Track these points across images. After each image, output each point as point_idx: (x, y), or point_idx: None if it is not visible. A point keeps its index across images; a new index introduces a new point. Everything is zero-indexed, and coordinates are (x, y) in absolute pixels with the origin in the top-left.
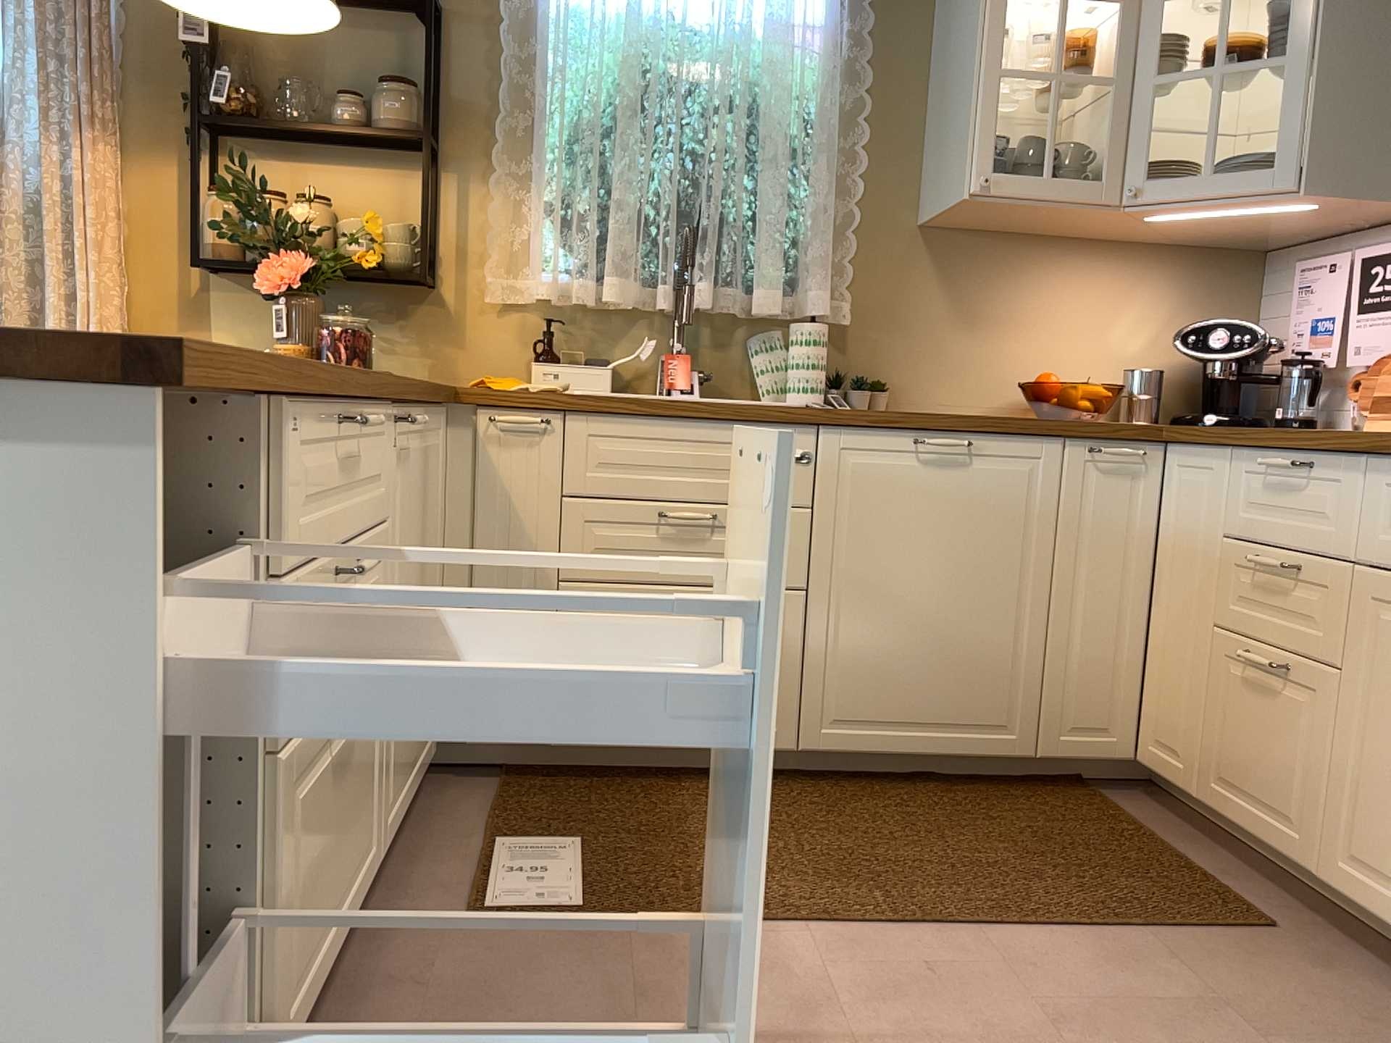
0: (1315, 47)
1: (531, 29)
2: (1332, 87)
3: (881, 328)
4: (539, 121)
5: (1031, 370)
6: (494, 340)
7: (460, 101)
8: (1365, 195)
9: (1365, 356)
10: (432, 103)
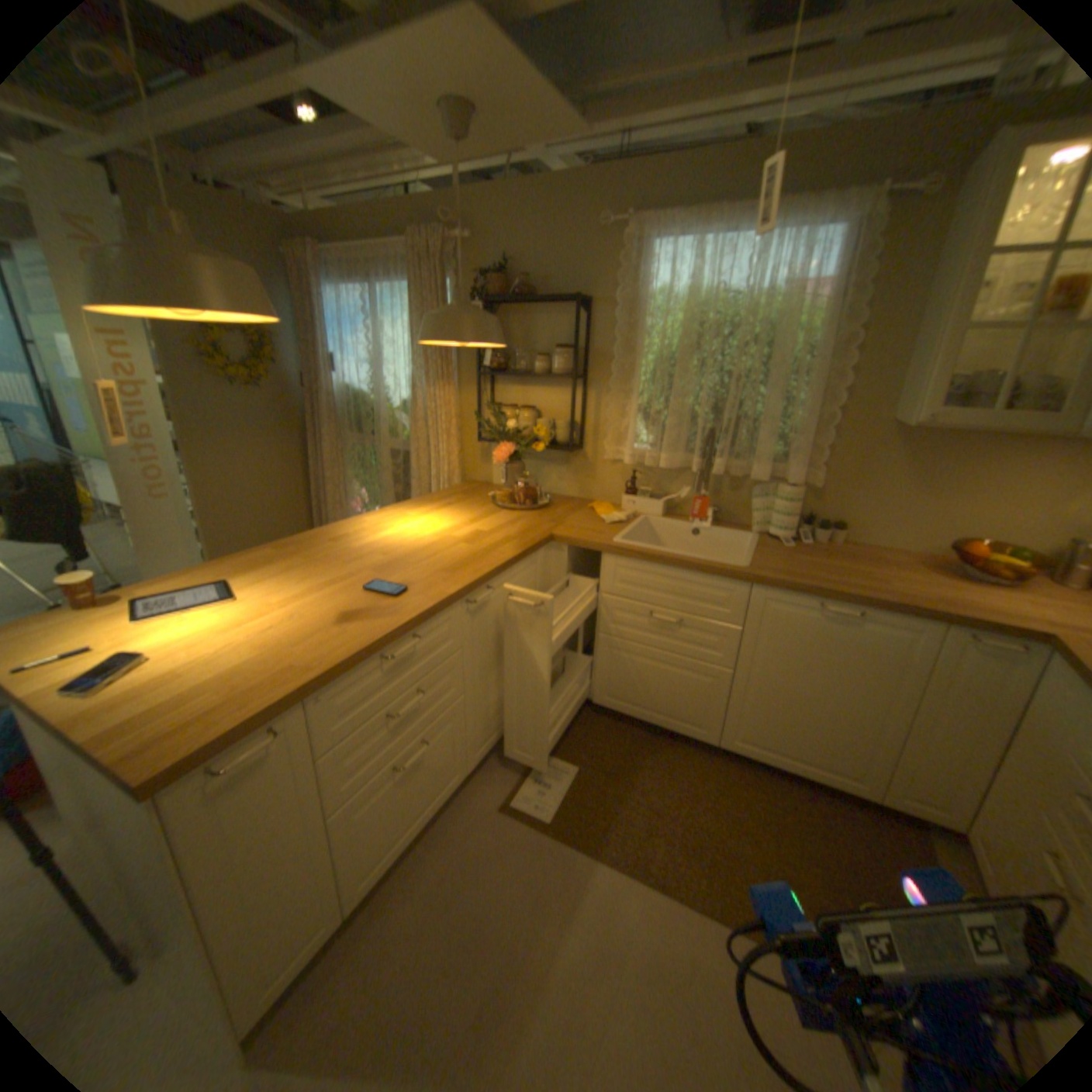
0: None
1: (636, 305)
2: None
3: (849, 489)
4: (636, 360)
5: (976, 528)
6: (608, 479)
7: (597, 350)
8: None
9: None
10: (575, 360)
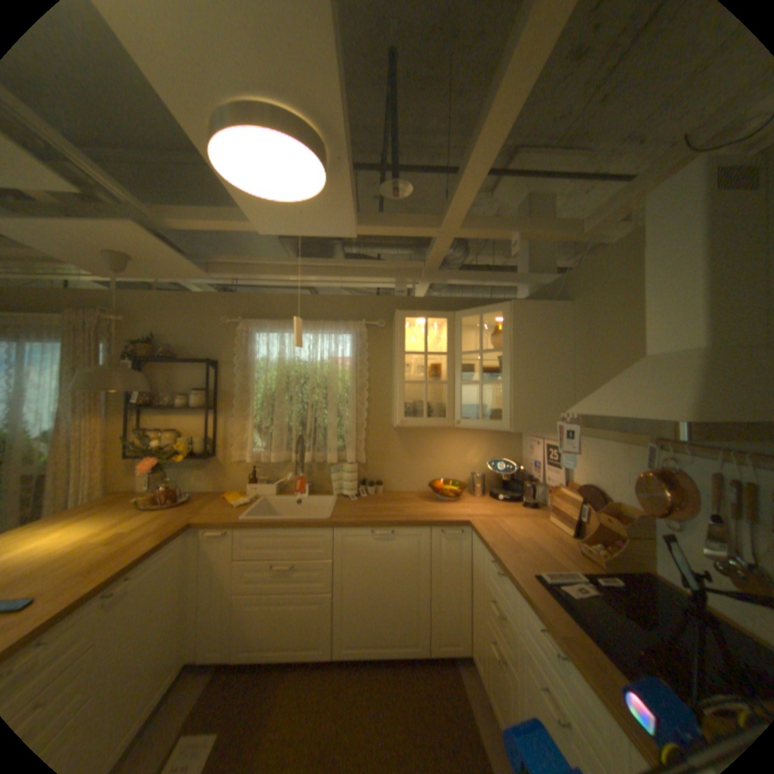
0: (513, 377)
1: (248, 366)
2: (519, 393)
3: (379, 461)
4: (251, 397)
5: (437, 474)
6: (236, 474)
7: (224, 391)
8: (537, 432)
9: (551, 483)
10: (208, 397)
